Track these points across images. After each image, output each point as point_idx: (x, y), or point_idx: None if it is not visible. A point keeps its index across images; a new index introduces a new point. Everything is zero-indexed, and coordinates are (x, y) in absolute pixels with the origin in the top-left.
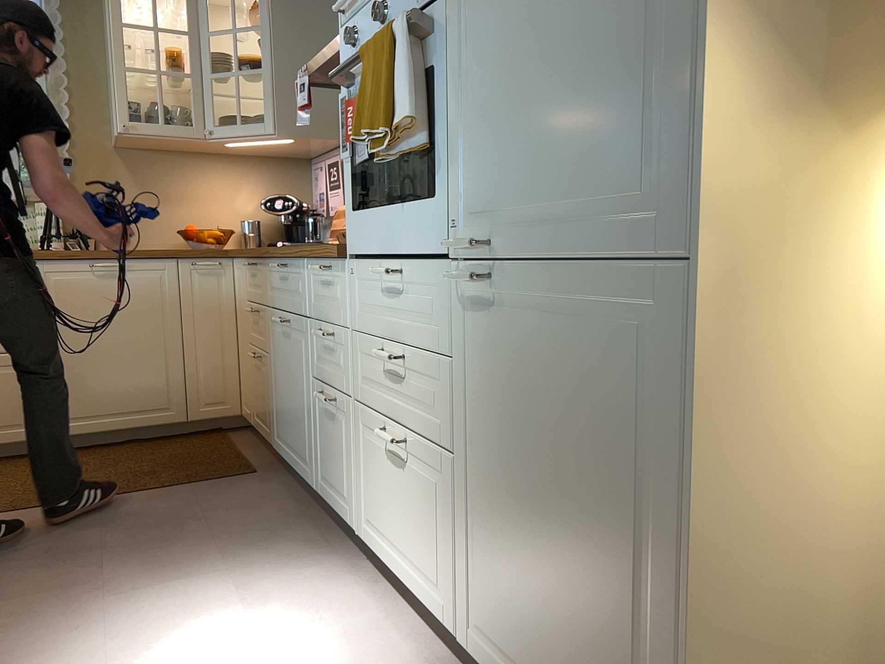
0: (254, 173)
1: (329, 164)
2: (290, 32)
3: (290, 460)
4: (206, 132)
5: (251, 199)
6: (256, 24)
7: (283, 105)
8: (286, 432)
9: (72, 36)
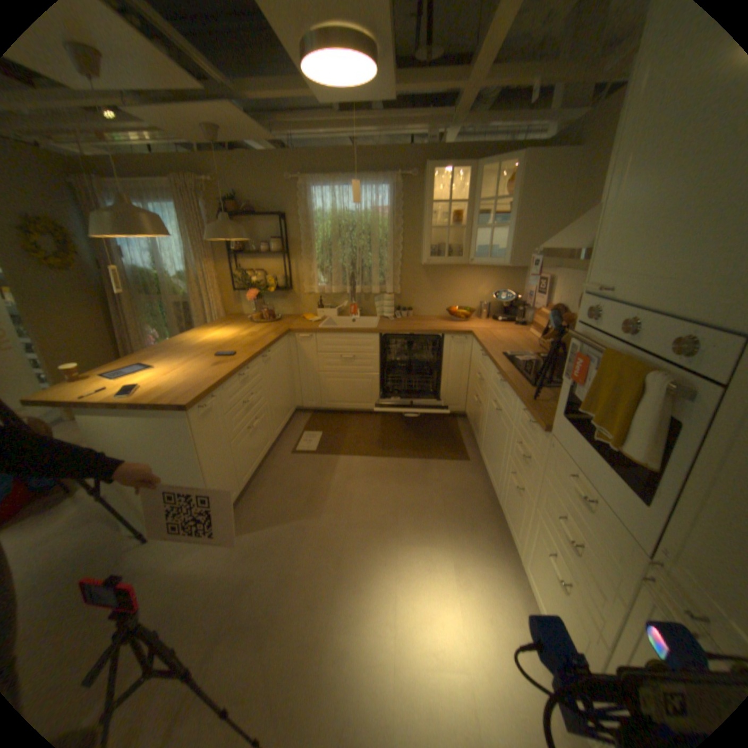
0: (491, 274)
1: (540, 279)
2: (532, 198)
3: (488, 472)
4: (468, 260)
5: (487, 288)
6: (510, 191)
7: (518, 248)
8: (488, 457)
9: (406, 204)
